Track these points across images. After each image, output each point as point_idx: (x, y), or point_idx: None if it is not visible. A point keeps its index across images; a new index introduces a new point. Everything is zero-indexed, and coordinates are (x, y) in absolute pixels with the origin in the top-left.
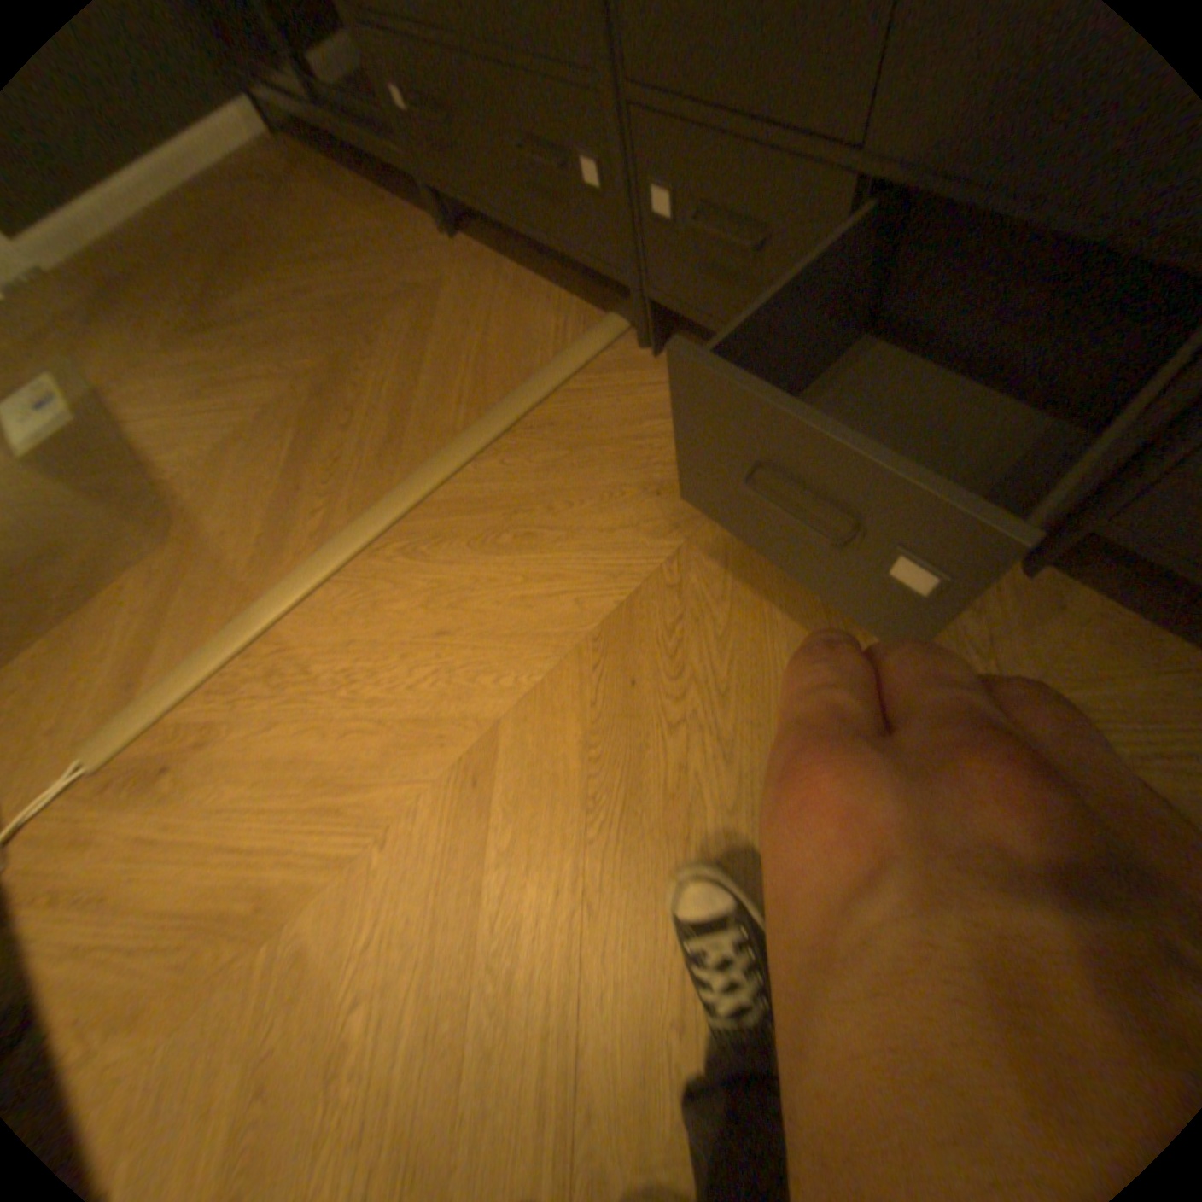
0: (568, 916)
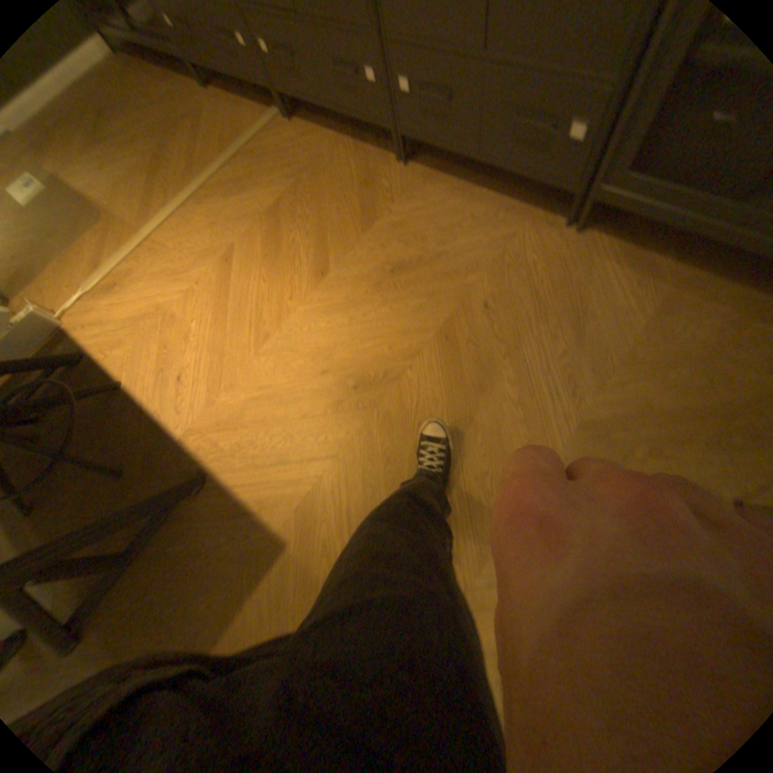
0: (258, 286)
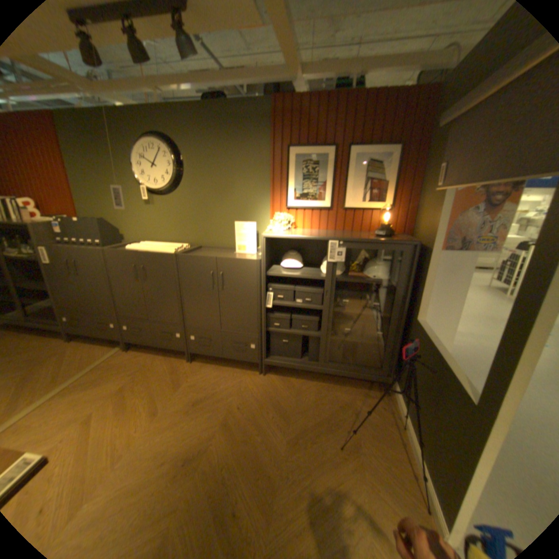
0: (110, 429)
